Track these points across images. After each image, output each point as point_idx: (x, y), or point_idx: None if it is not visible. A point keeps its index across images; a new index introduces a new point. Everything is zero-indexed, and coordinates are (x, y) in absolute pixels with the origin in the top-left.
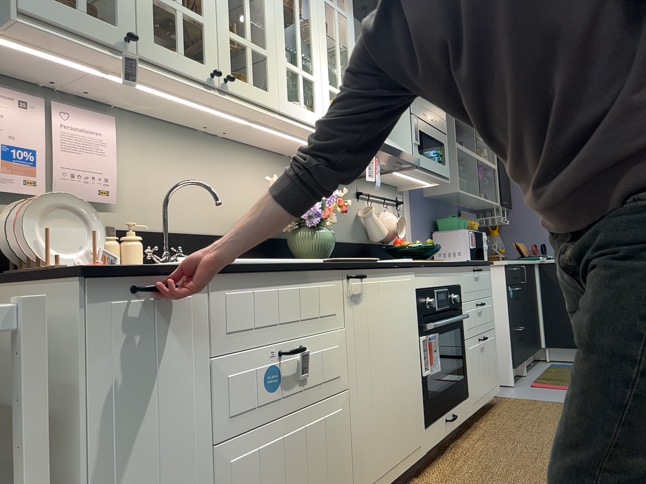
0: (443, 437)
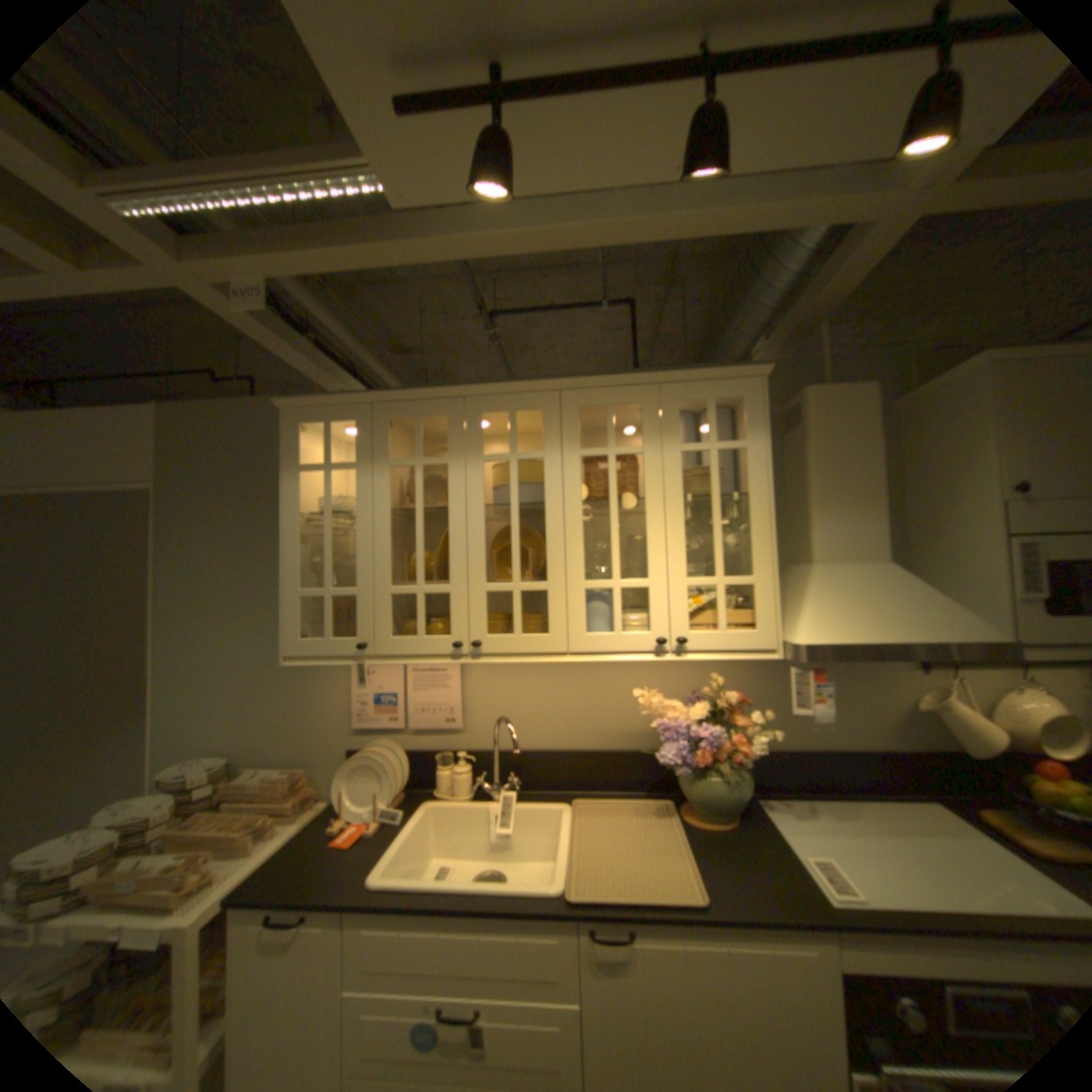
0: None
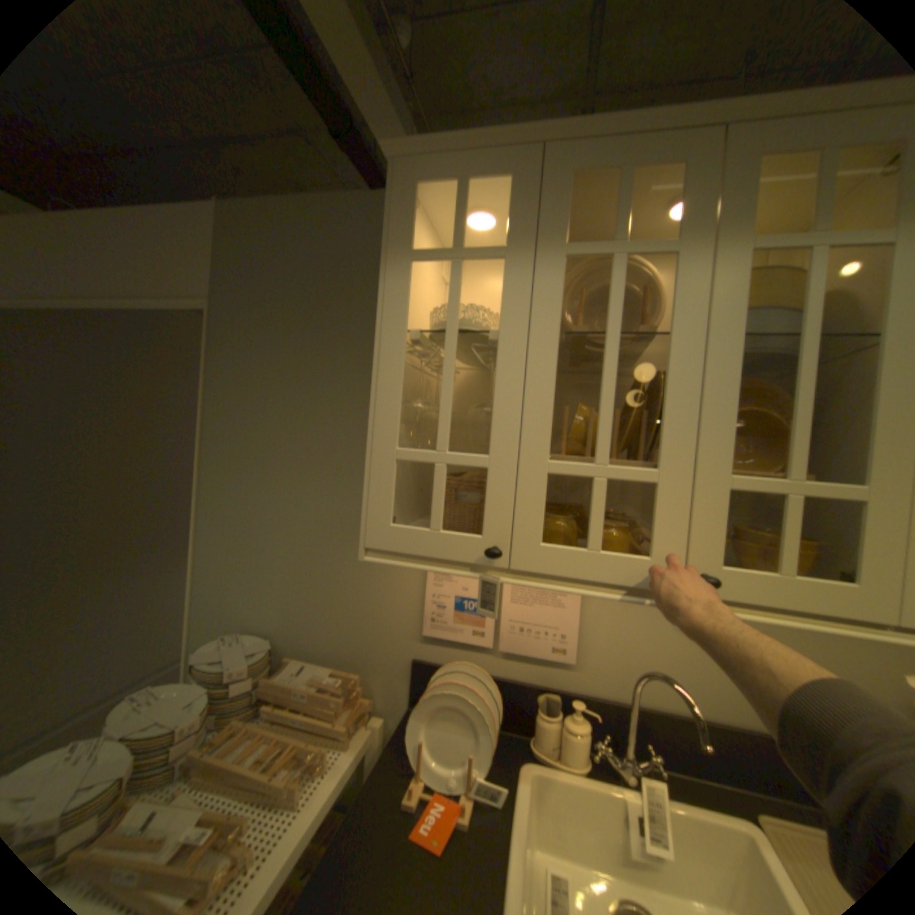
0: None
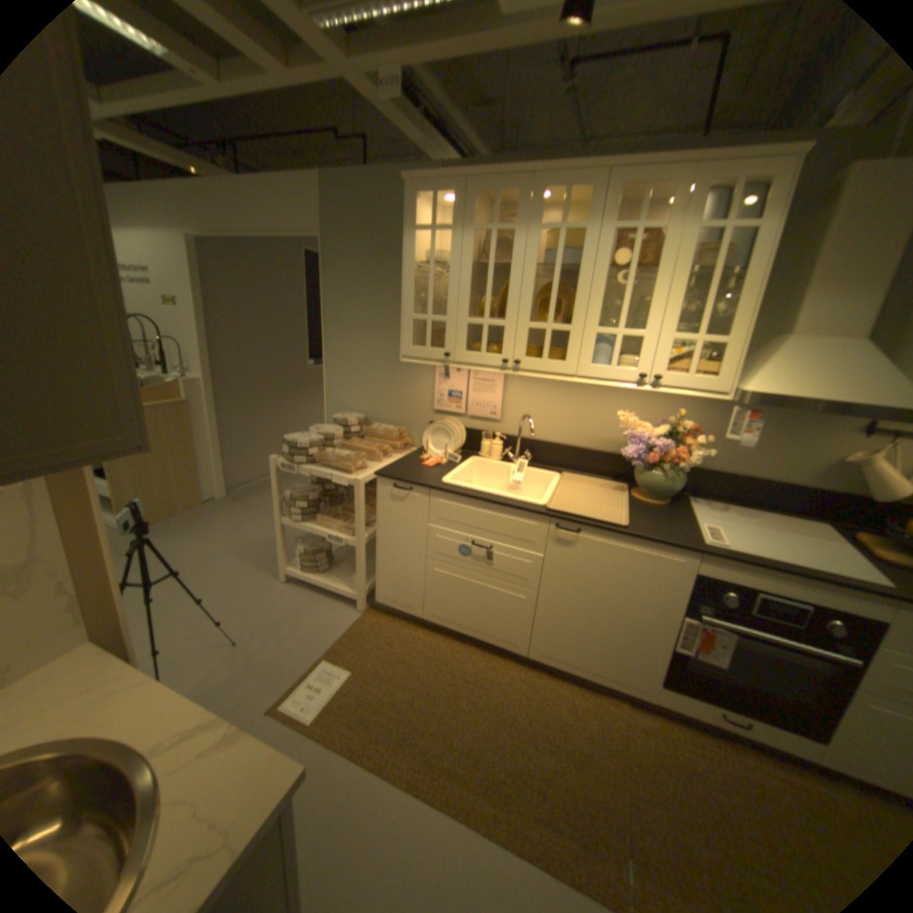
0: (710, 725)
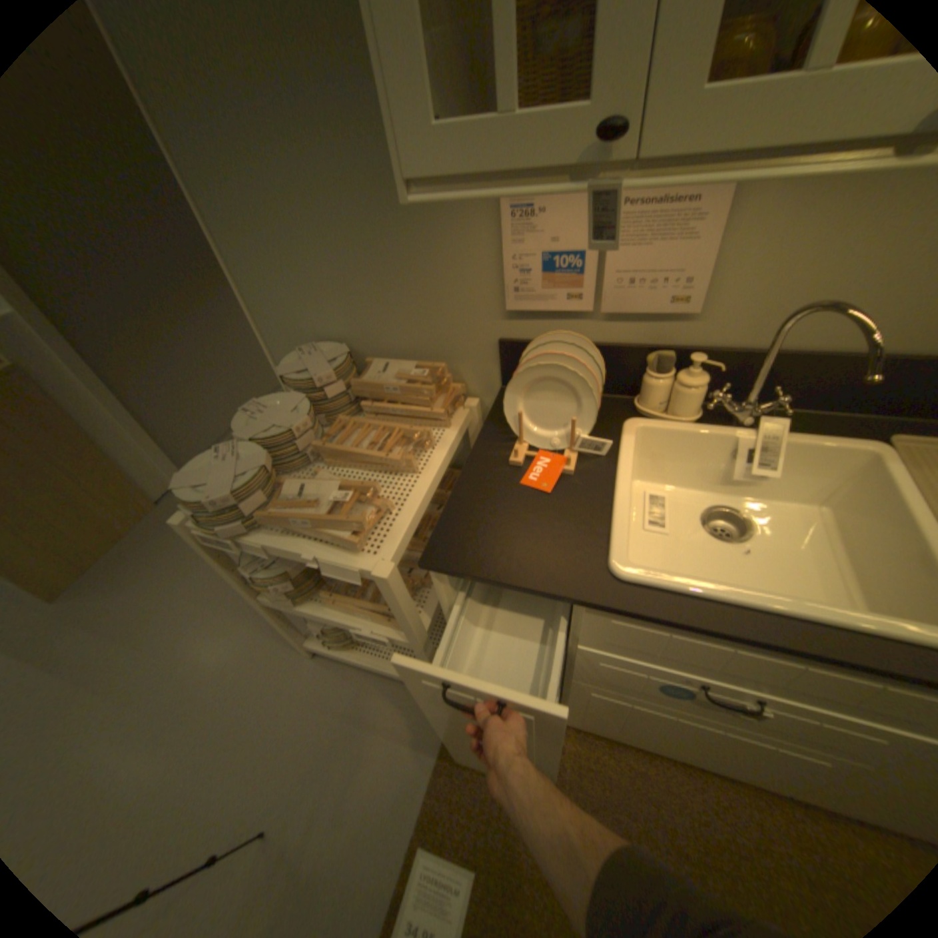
0: None
